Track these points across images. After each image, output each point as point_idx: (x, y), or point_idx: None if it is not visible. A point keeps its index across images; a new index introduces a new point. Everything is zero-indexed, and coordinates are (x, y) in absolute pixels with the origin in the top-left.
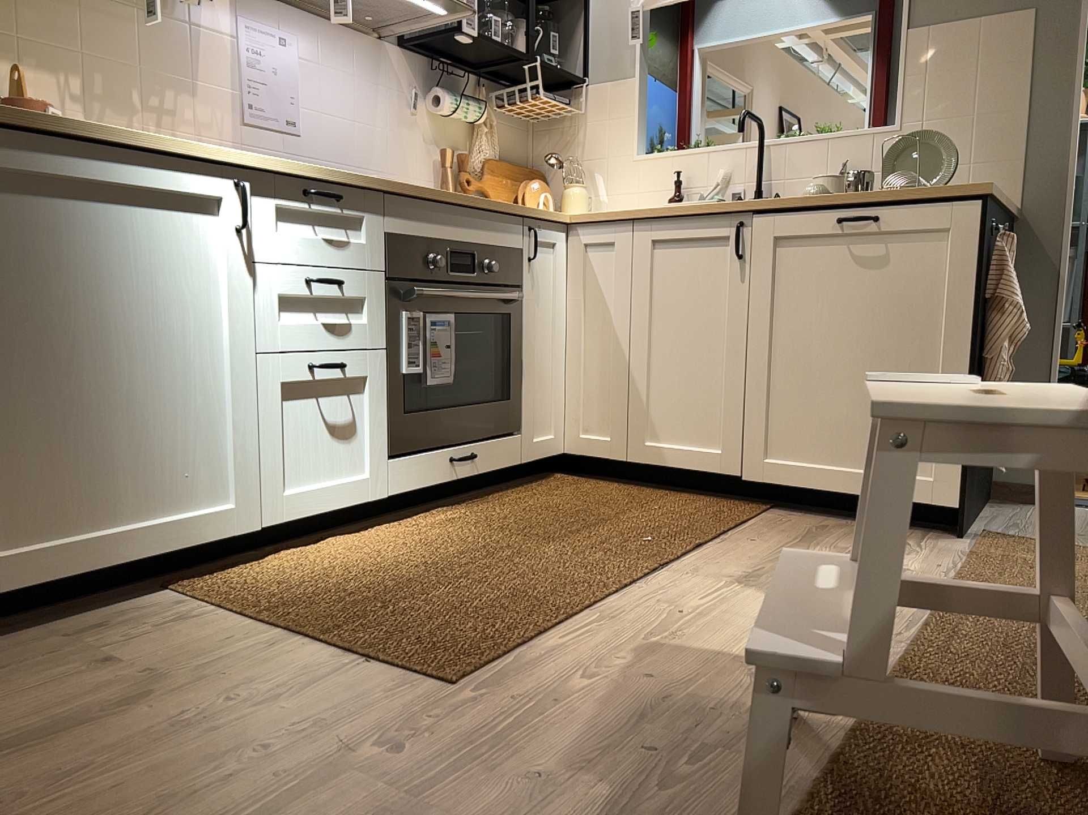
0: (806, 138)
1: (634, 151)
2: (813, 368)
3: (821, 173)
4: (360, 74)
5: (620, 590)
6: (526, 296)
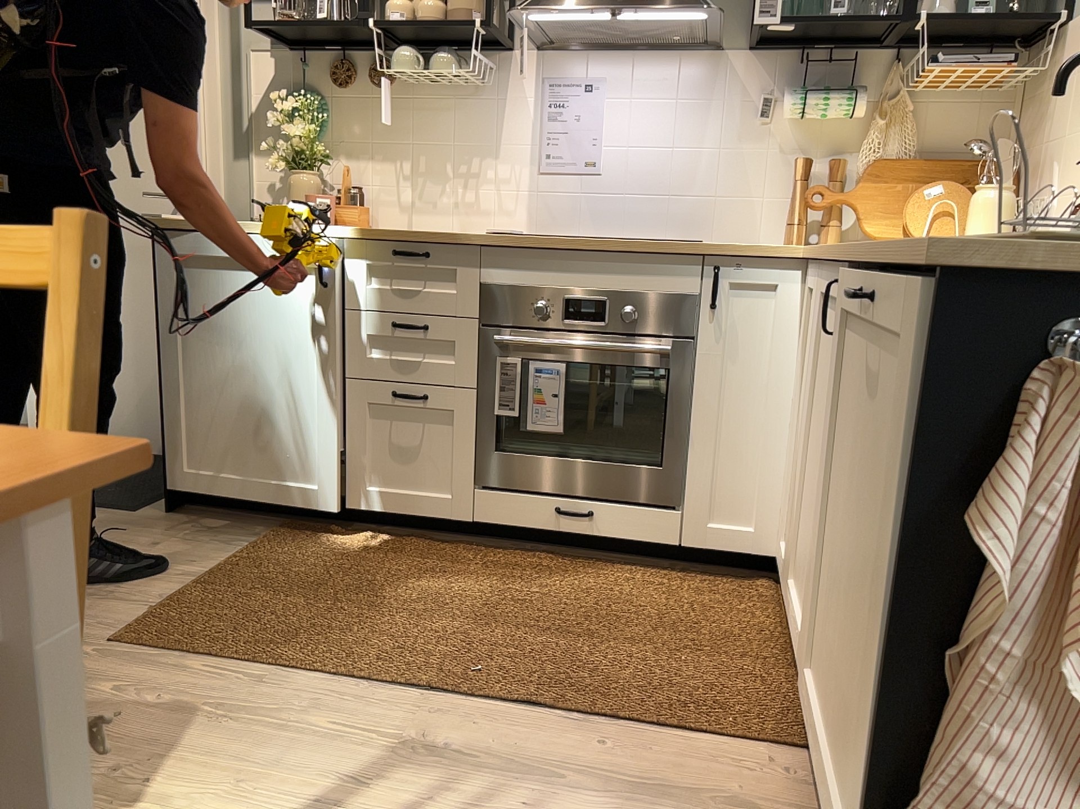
0: None
1: None
2: (846, 557)
3: None
4: (681, 95)
5: (340, 678)
6: (705, 353)
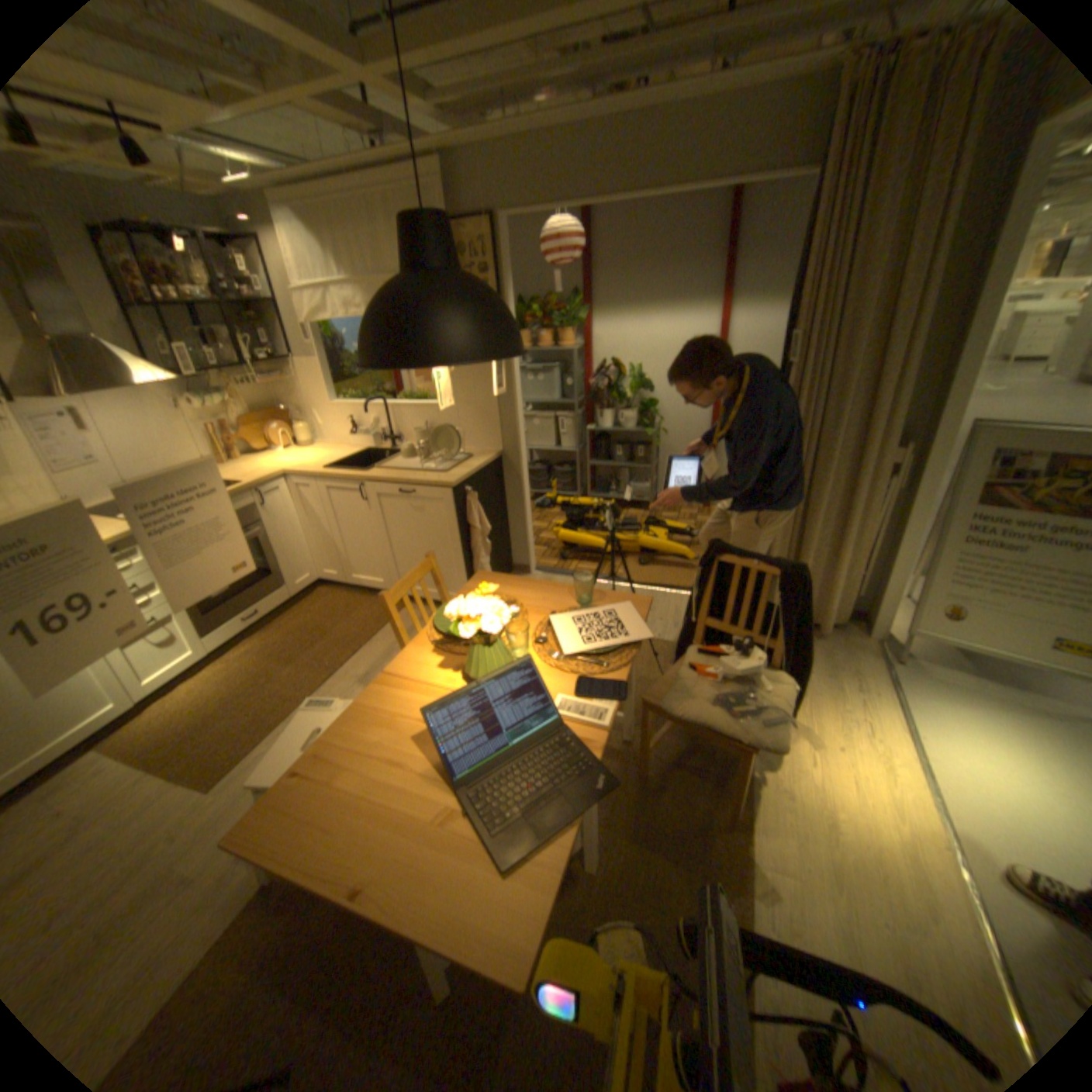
0: (408, 403)
1: (328, 399)
2: (408, 549)
3: (420, 422)
4: (126, 405)
5: (302, 700)
6: (266, 523)
